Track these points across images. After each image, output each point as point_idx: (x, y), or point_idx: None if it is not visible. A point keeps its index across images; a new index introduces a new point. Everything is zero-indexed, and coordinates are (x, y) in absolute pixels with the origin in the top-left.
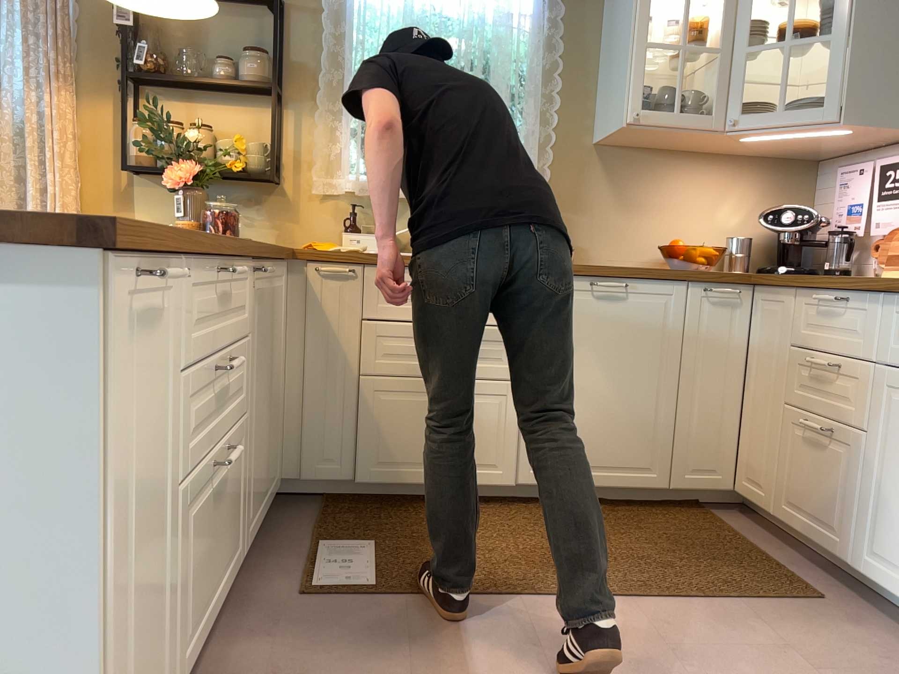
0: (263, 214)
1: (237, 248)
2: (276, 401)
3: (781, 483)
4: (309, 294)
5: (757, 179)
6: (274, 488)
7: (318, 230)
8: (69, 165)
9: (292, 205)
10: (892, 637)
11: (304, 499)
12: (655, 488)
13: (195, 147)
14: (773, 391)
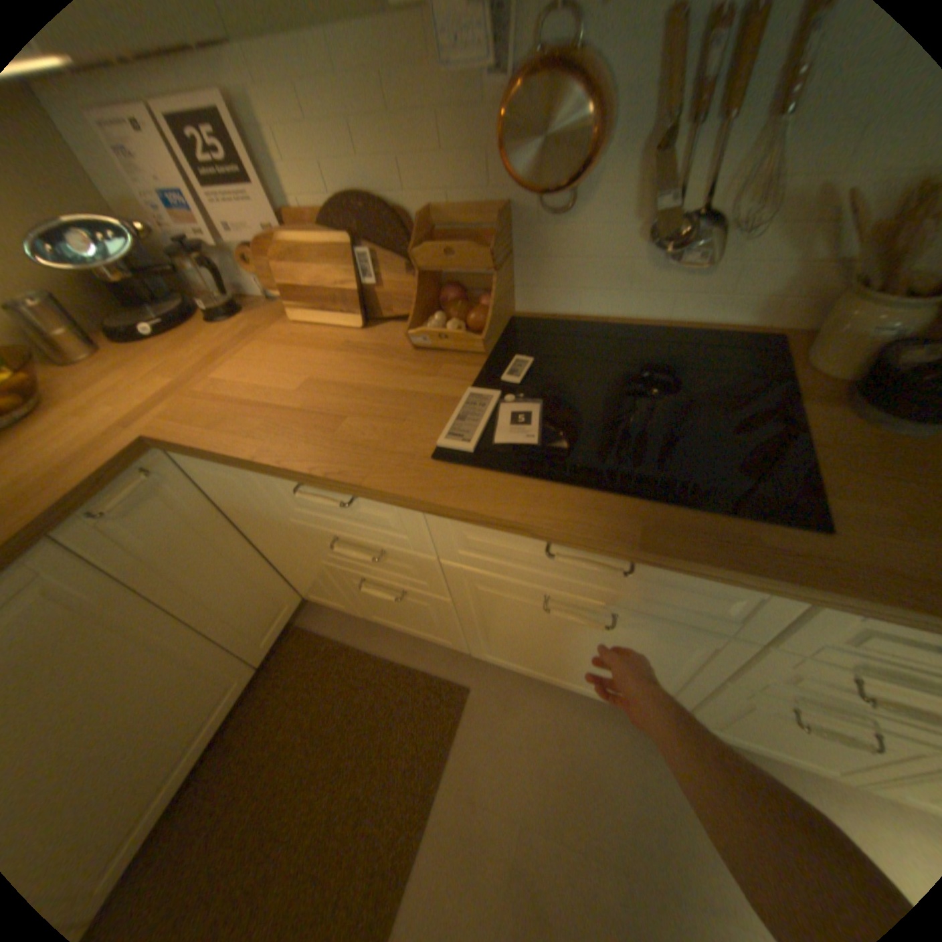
0: None
1: None
2: None
3: (358, 605)
4: None
5: None
6: None
7: None
8: None
9: None
10: (529, 689)
11: None
12: (244, 689)
13: None
14: (292, 547)
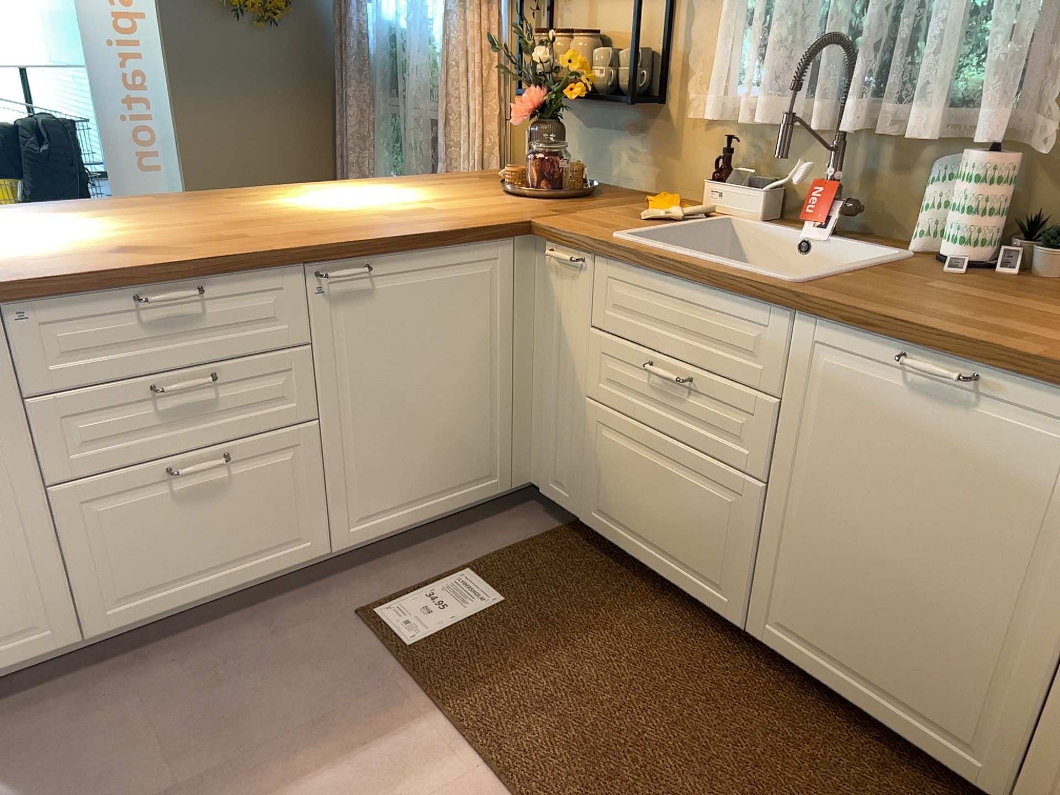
0: (644, 148)
1: (223, 262)
2: (478, 402)
3: None
4: (548, 281)
5: None
6: (478, 492)
7: (696, 172)
8: (488, 89)
9: (672, 135)
10: None
11: (556, 513)
12: (974, 785)
13: (548, 68)
14: None
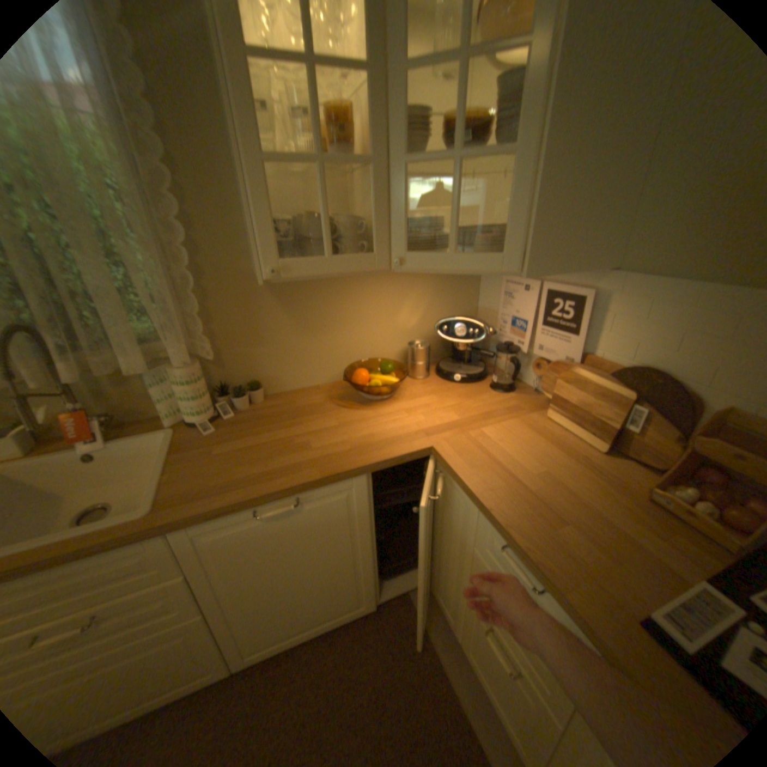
0: None
1: None
2: None
3: (467, 636)
4: None
5: (431, 279)
6: None
7: None
8: None
9: None
10: None
11: None
12: (364, 616)
13: None
14: (457, 561)
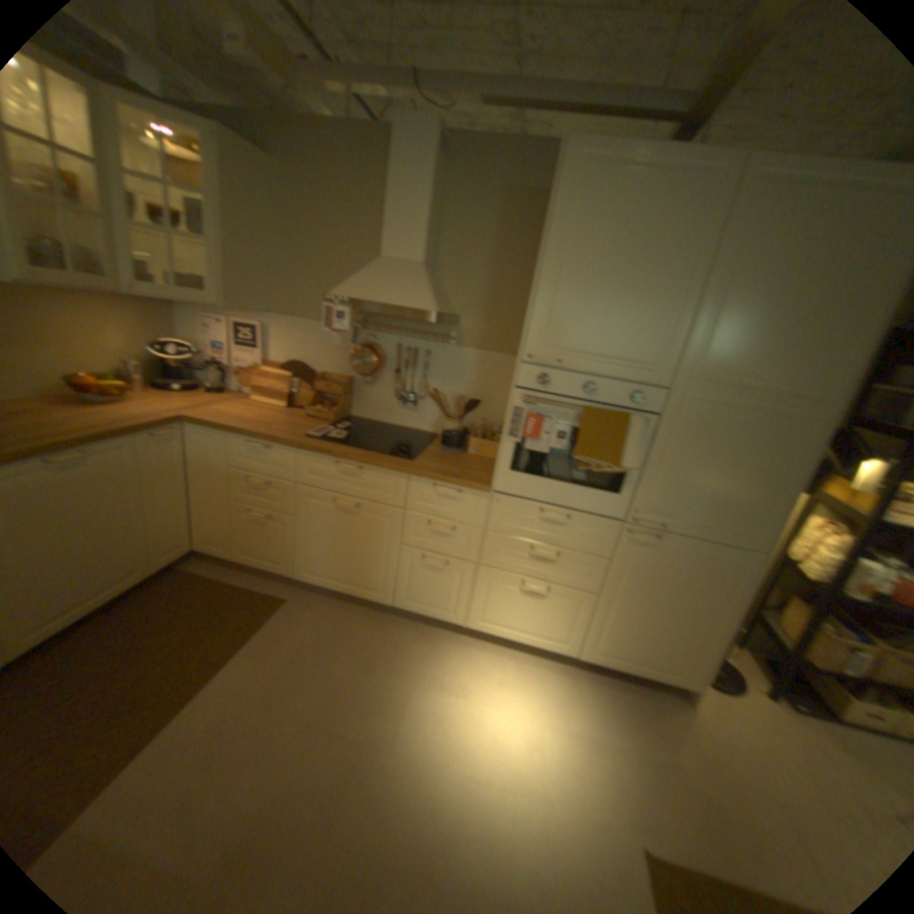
0: None
1: None
2: None
3: (231, 544)
4: None
5: (125, 309)
6: None
7: None
8: None
9: None
10: (320, 603)
11: None
12: (137, 582)
13: None
14: (212, 492)
